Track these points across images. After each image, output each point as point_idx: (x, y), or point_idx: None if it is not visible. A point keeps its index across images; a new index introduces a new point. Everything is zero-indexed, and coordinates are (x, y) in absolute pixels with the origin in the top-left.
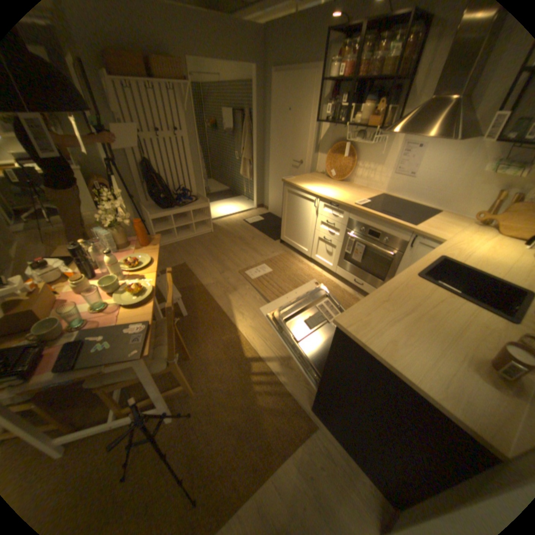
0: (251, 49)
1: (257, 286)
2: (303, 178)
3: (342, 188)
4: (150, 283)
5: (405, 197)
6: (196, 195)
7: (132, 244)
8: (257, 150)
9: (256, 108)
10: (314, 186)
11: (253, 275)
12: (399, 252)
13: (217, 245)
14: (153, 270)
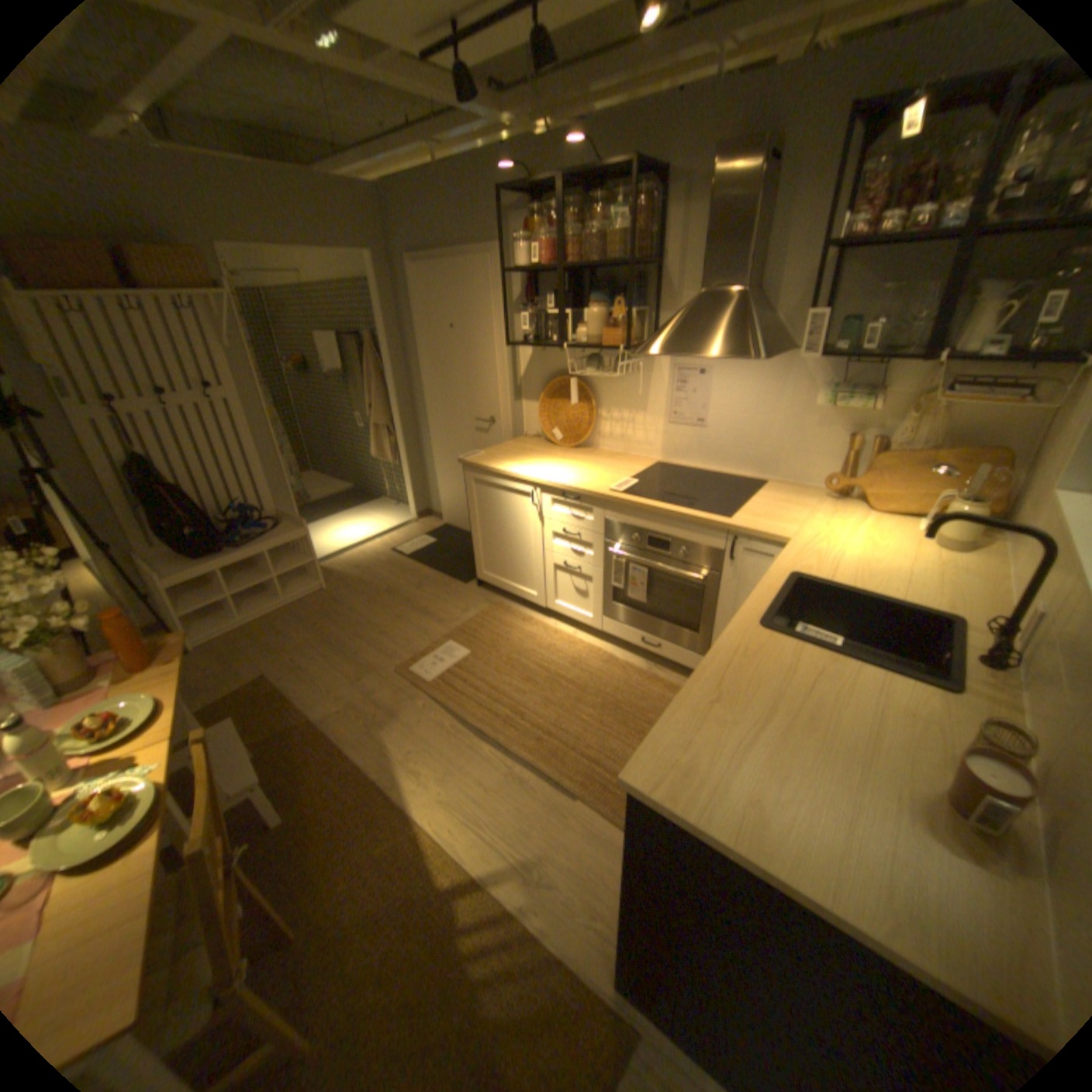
0: (357, 226)
1: (441, 696)
2: (500, 452)
3: (580, 461)
4: (147, 783)
5: (697, 463)
6: (274, 516)
7: (102, 675)
8: (400, 406)
9: (384, 329)
10: (526, 466)
11: (429, 671)
12: (713, 571)
13: (338, 619)
14: (160, 736)
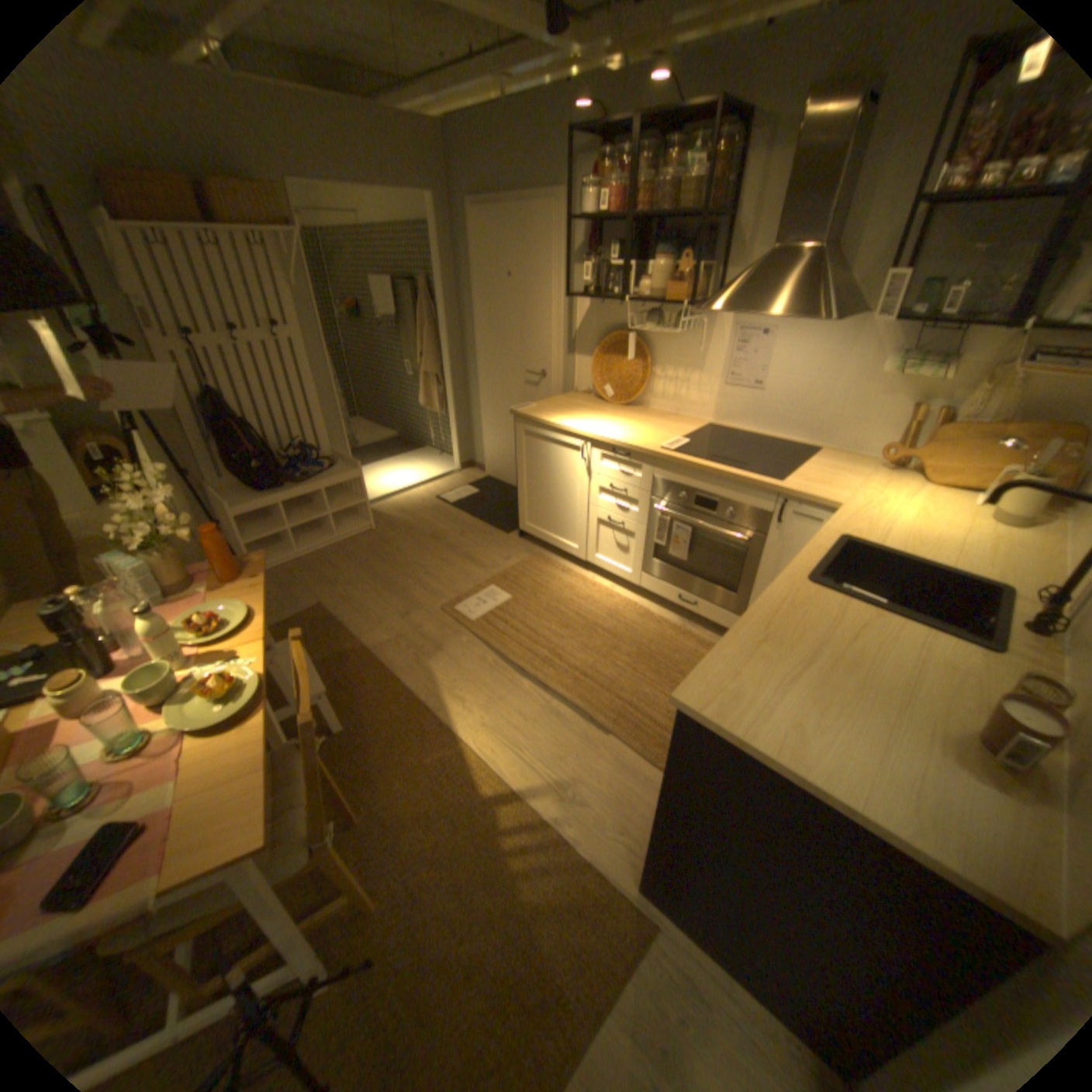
0: (419, 165)
1: (485, 634)
2: (551, 406)
3: (631, 419)
4: (252, 670)
5: (750, 427)
6: (330, 456)
7: (198, 583)
8: (450, 356)
9: (440, 275)
10: (577, 421)
11: (473, 611)
12: (758, 533)
13: (387, 558)
14: (255, 636)
